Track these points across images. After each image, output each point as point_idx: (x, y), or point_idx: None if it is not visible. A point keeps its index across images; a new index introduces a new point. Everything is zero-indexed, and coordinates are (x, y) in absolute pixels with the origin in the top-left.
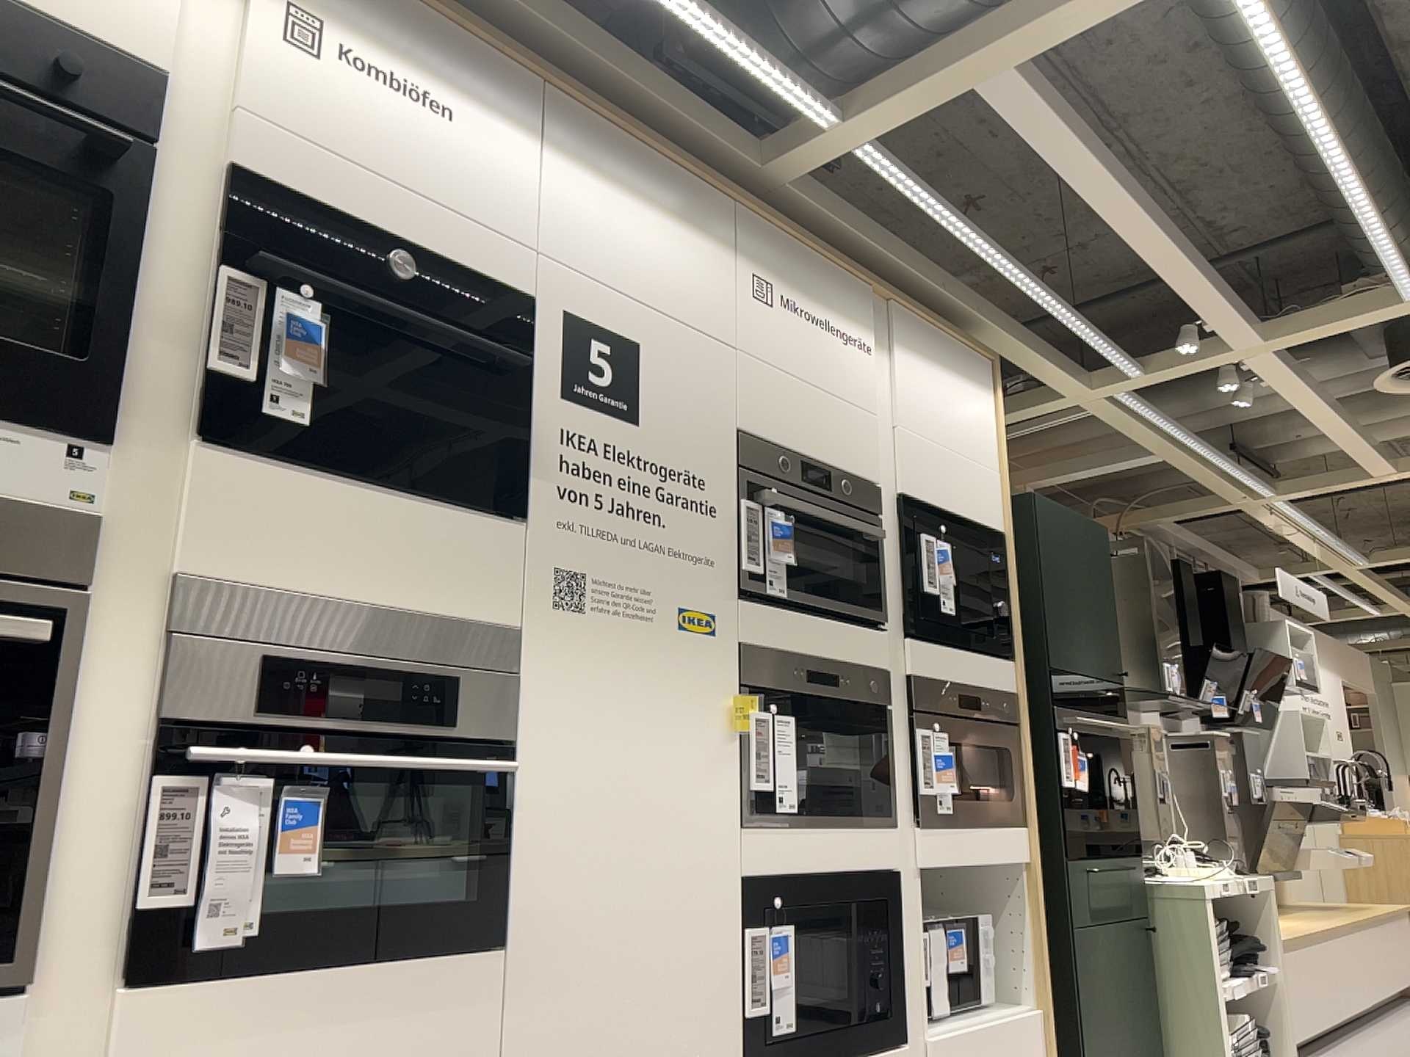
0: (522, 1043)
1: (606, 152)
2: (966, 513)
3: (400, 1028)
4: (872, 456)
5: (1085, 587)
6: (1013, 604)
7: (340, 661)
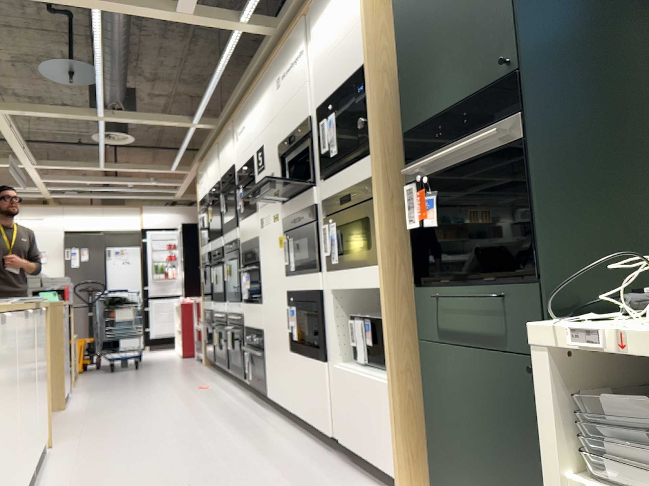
0: (264, 323)
1: (256, 95)
2: (344, 80)
3: (256, 316)
4: (306, 106)
5: (458, 4)
6: (372, 111)
7: (251, 250)
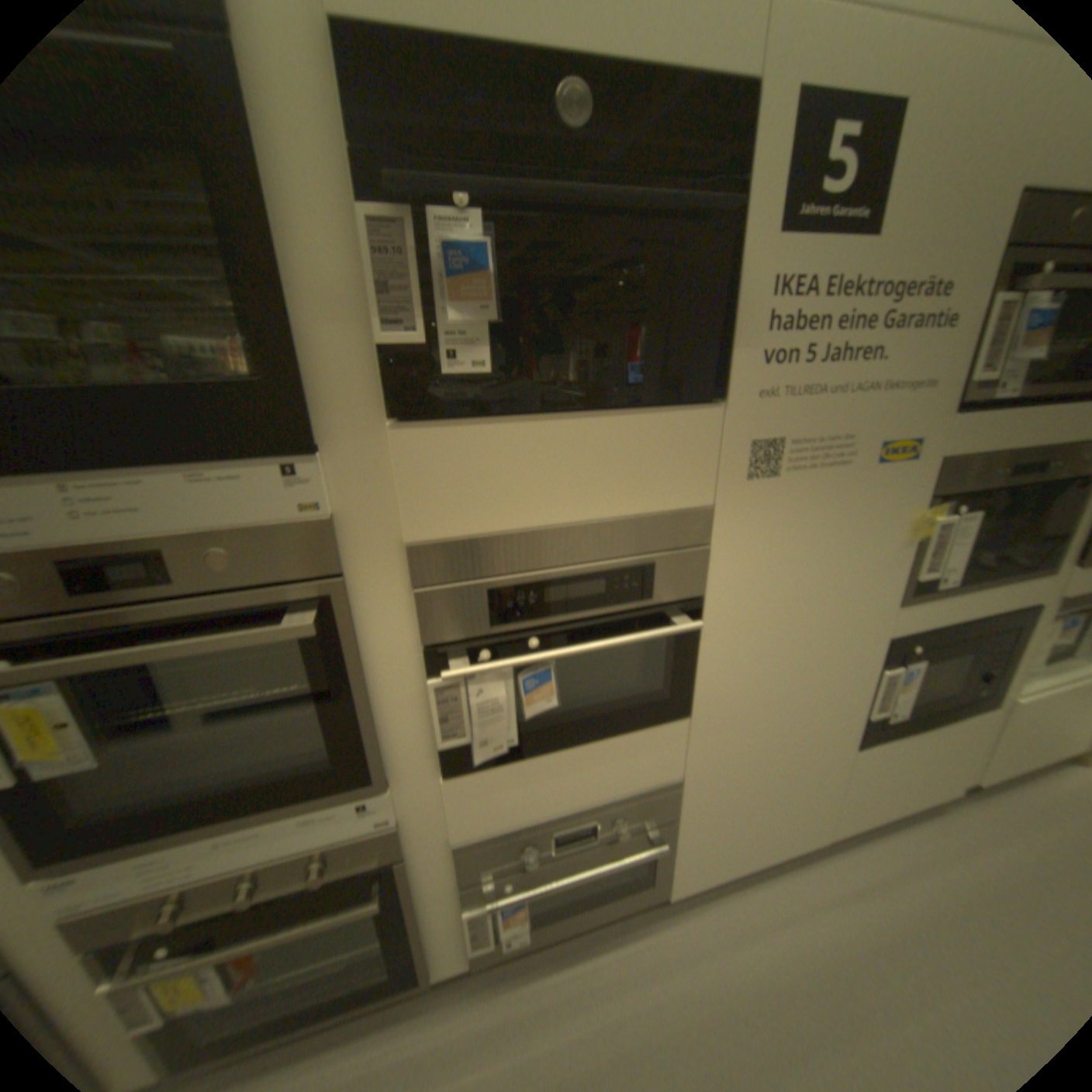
0: (701, 760)
1: None
2: None
3: (618, 769)
4: None
5: None
6: None
7: (555, 566)
